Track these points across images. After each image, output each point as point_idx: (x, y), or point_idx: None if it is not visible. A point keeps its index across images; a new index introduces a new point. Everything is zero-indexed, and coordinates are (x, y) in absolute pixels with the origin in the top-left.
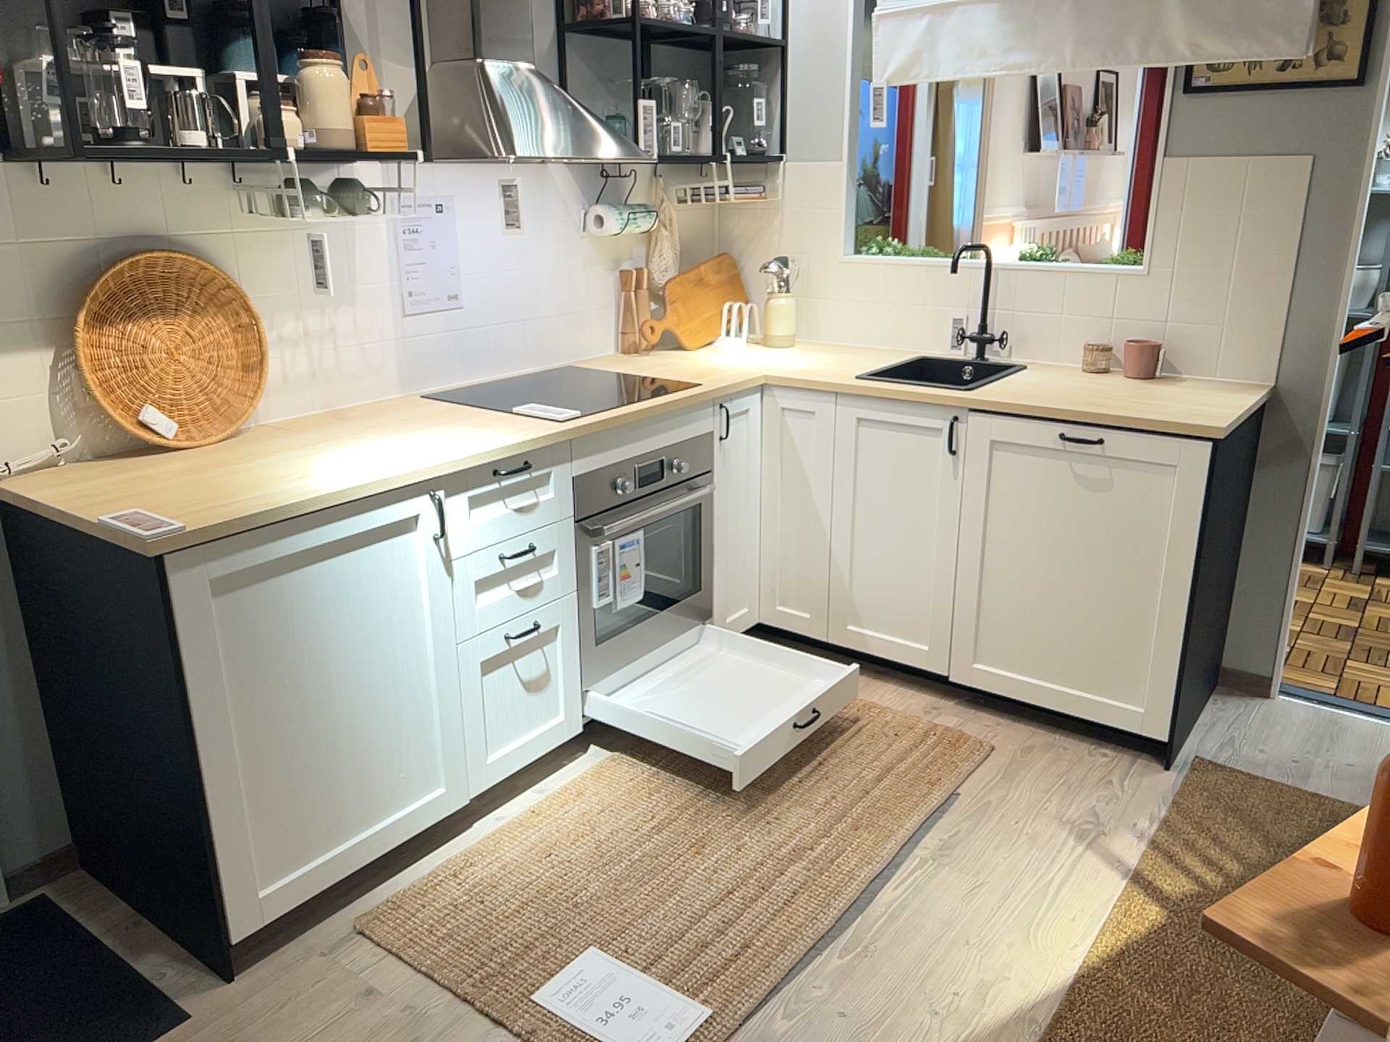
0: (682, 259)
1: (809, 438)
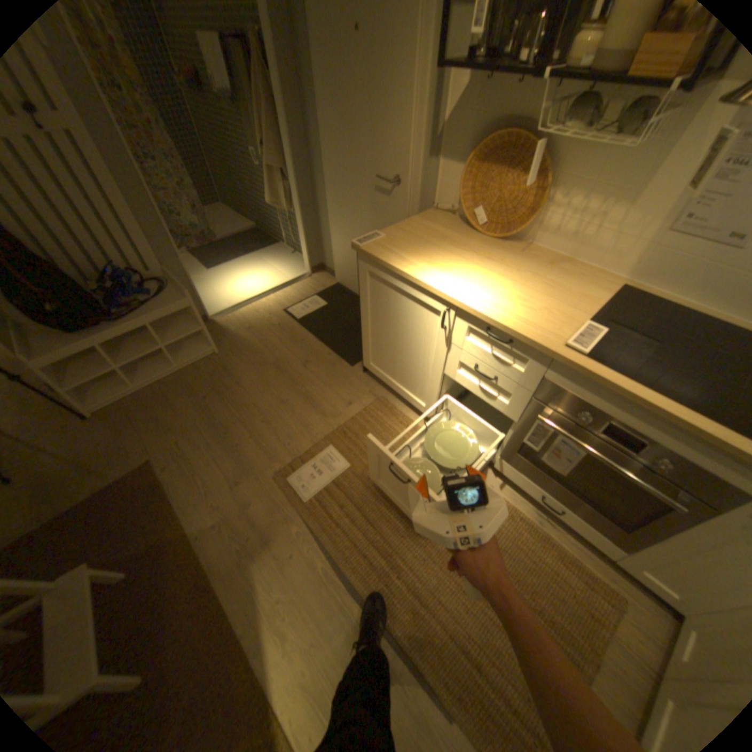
0: None
1: None
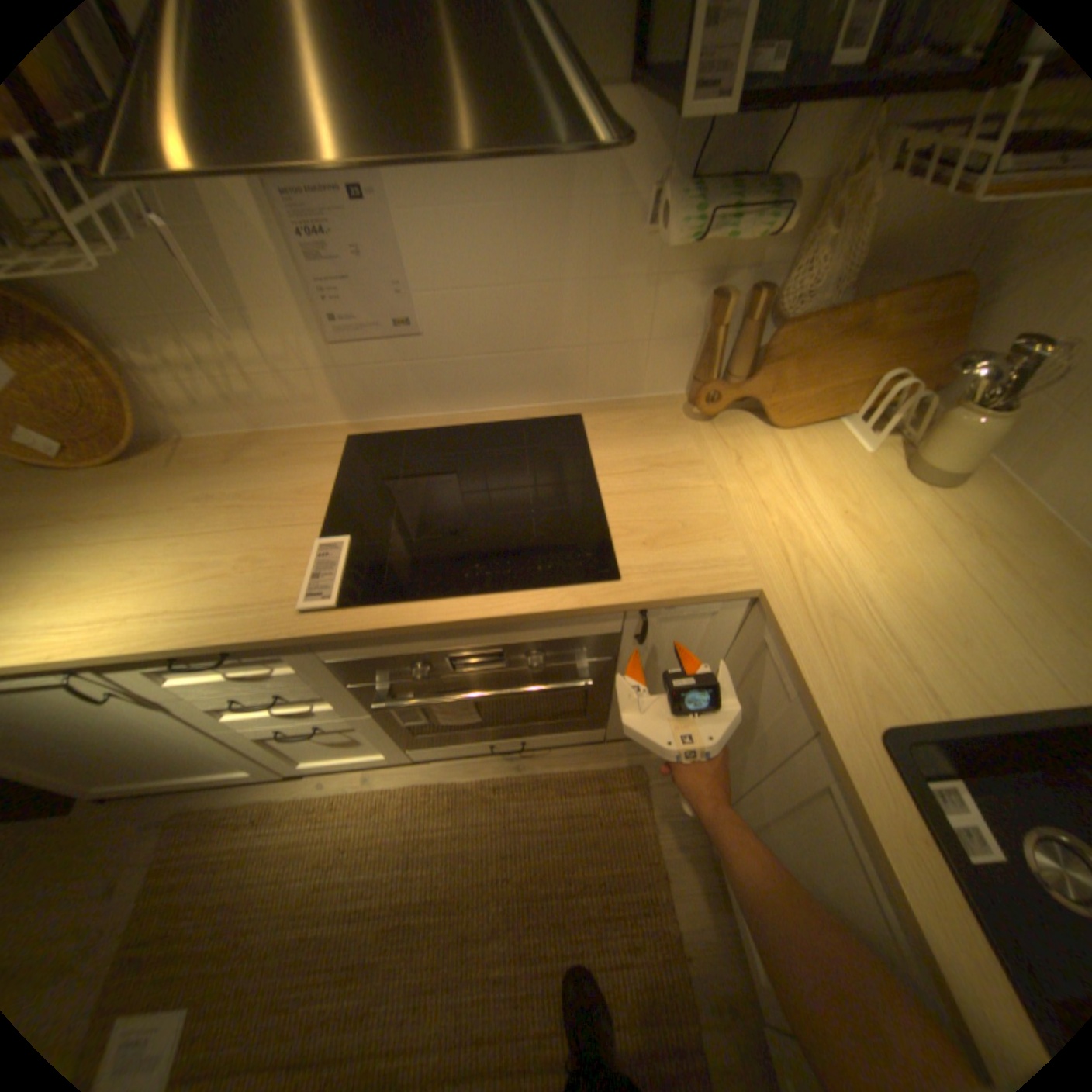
0: (876, 267)
1: (774, 701)
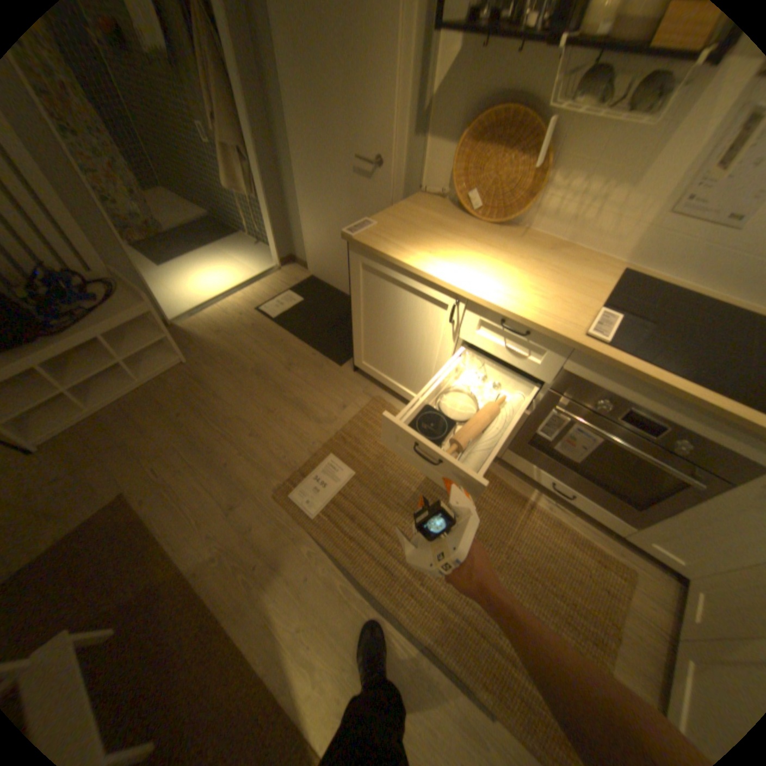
0: None
1: None
